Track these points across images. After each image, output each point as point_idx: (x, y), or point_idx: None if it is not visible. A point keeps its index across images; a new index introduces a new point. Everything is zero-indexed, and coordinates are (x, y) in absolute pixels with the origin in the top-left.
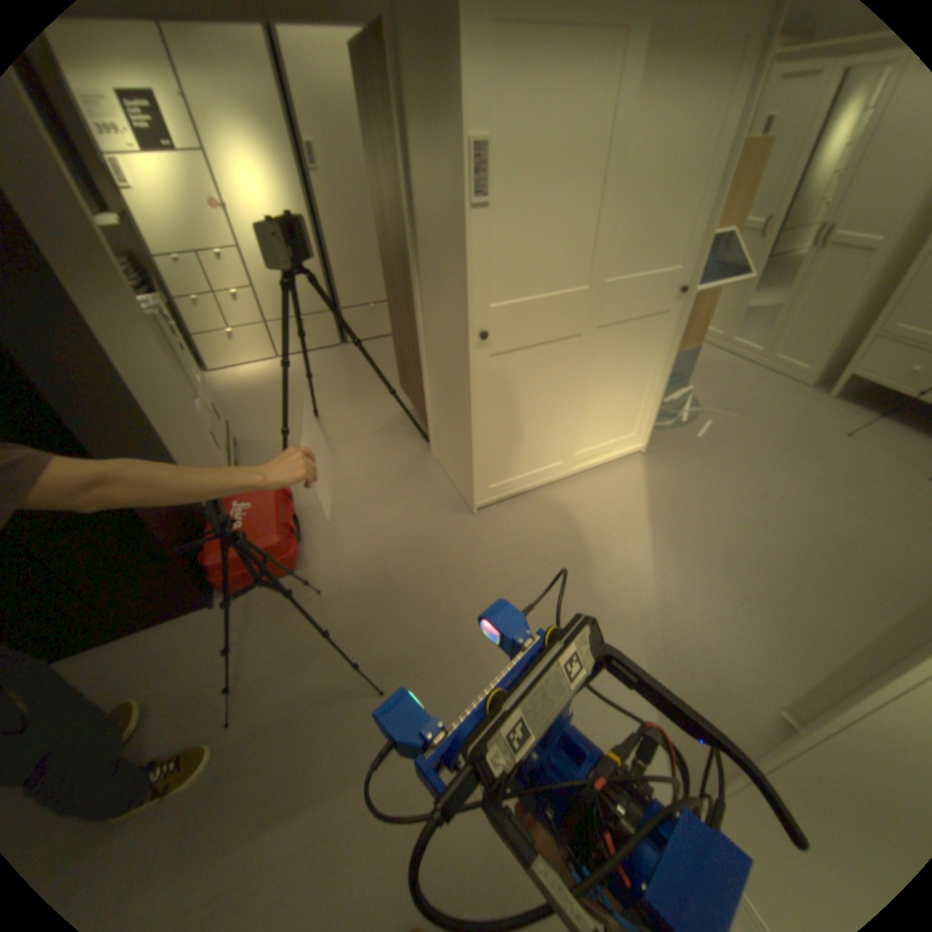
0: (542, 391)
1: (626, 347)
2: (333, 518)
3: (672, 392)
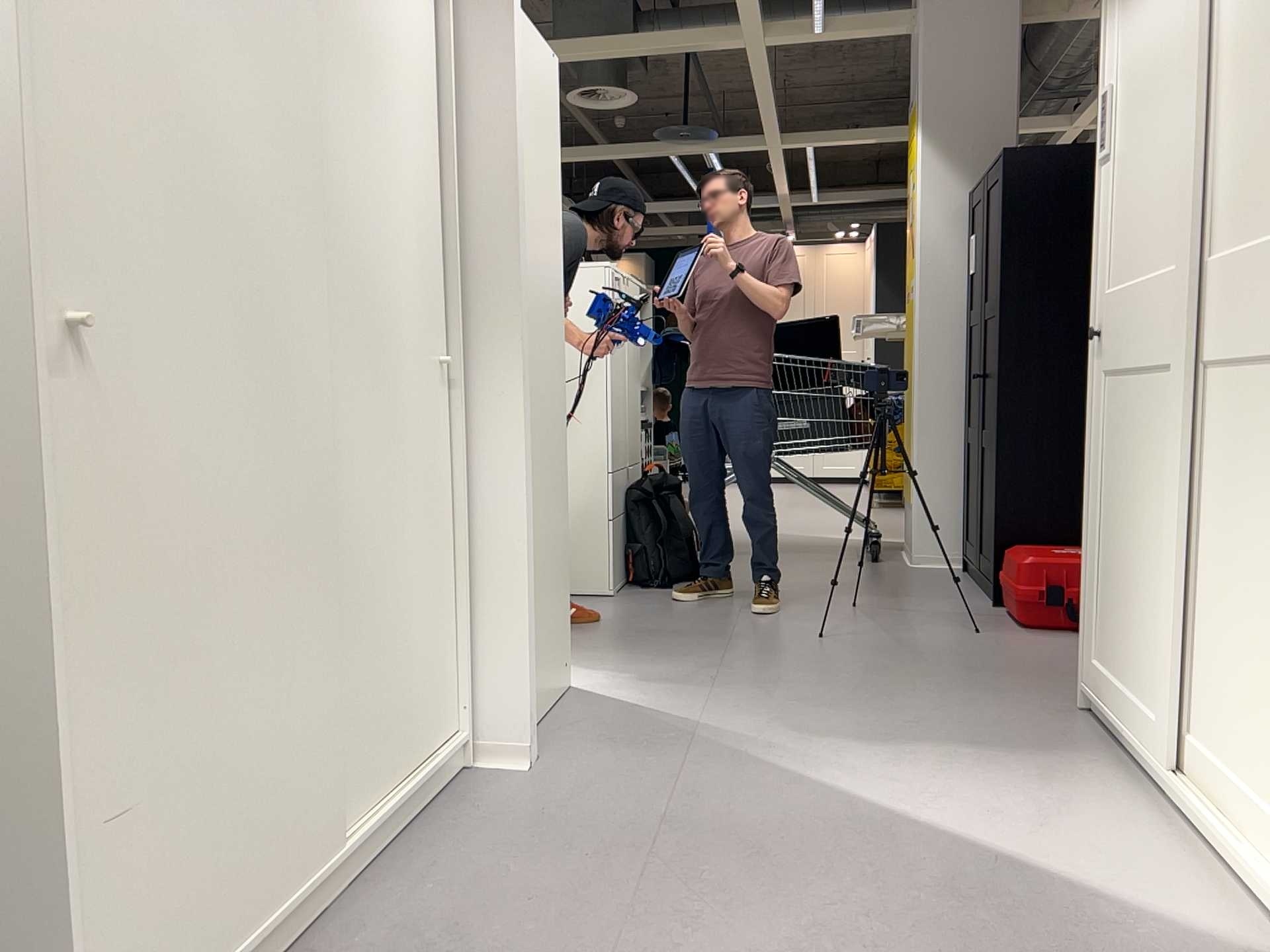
0: (1131, 474)
1: (1243, 437)
2: None
3: None
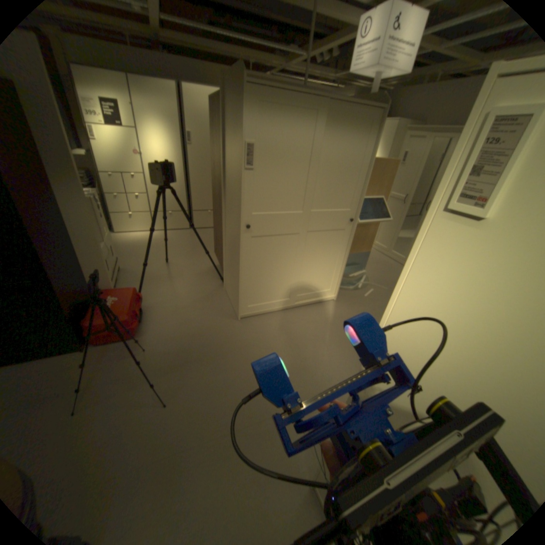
0: (278, 259)
1: (323, 243)
2: (161, 314)
3: (356, 273)
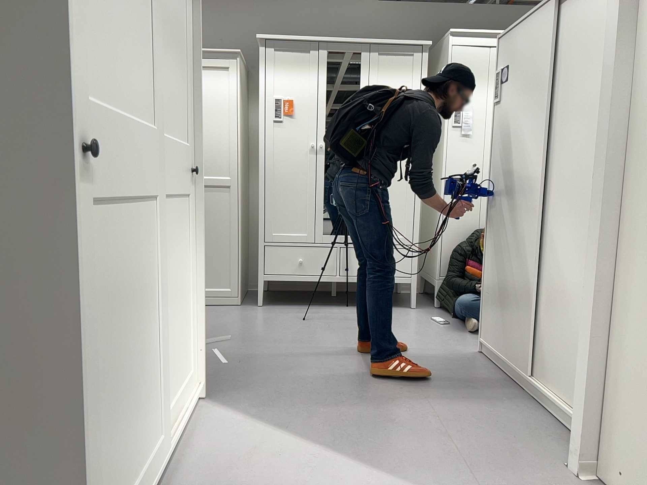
0: (130, 297)
1: (170, 236)
2: None
3: None
